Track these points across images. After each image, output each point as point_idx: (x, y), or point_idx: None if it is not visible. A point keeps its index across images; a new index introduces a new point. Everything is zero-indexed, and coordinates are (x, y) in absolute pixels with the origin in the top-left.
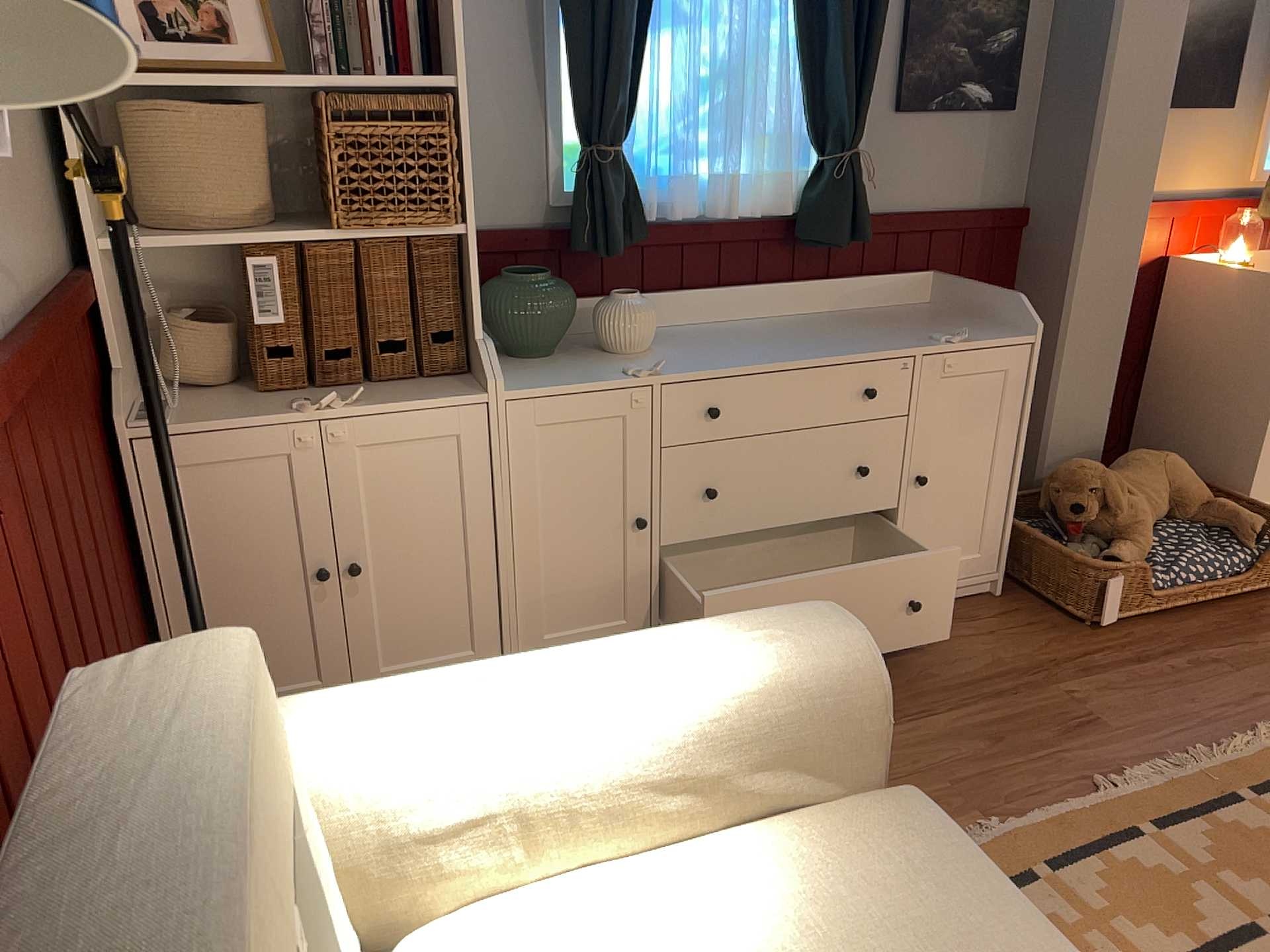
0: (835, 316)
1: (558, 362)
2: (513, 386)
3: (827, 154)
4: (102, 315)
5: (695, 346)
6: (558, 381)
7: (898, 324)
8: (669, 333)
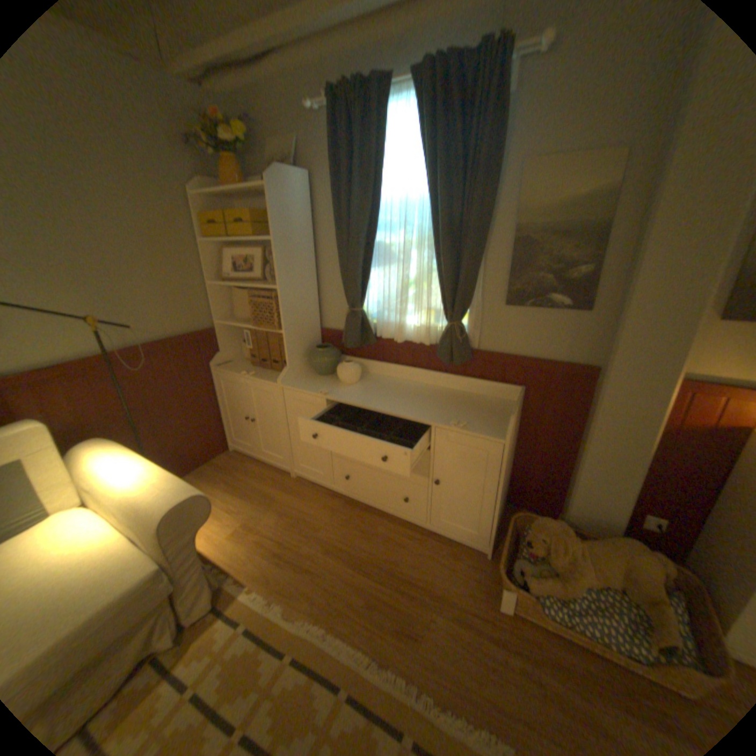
0: (455, 393)
1: (322, 379)
2: (289, 384)
3: (448, 322)
4: (217, 337)
5: (368, 388)
6: (301, 386)
7: (466, 407)
8: (379, 380)
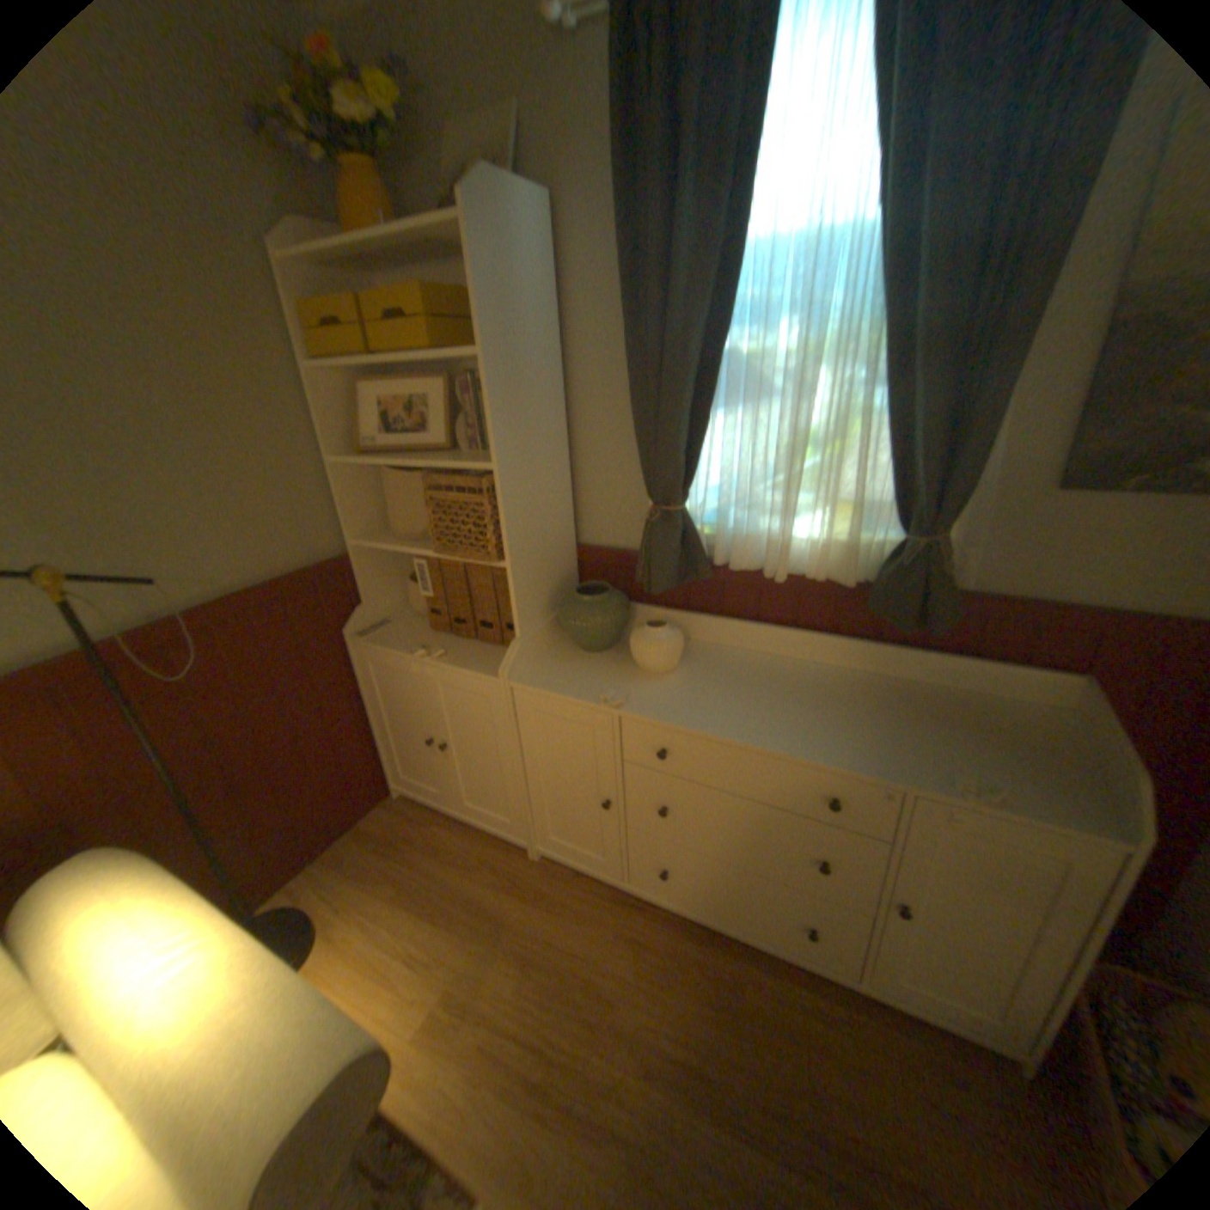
0: (910, 690)
1: (595, 661)
2: (527, 677)
3: (911, 533)
4: (357, 575)
5: (708, 683)
6: (557, 683)
7: (963, 732)
8: (721, 657)
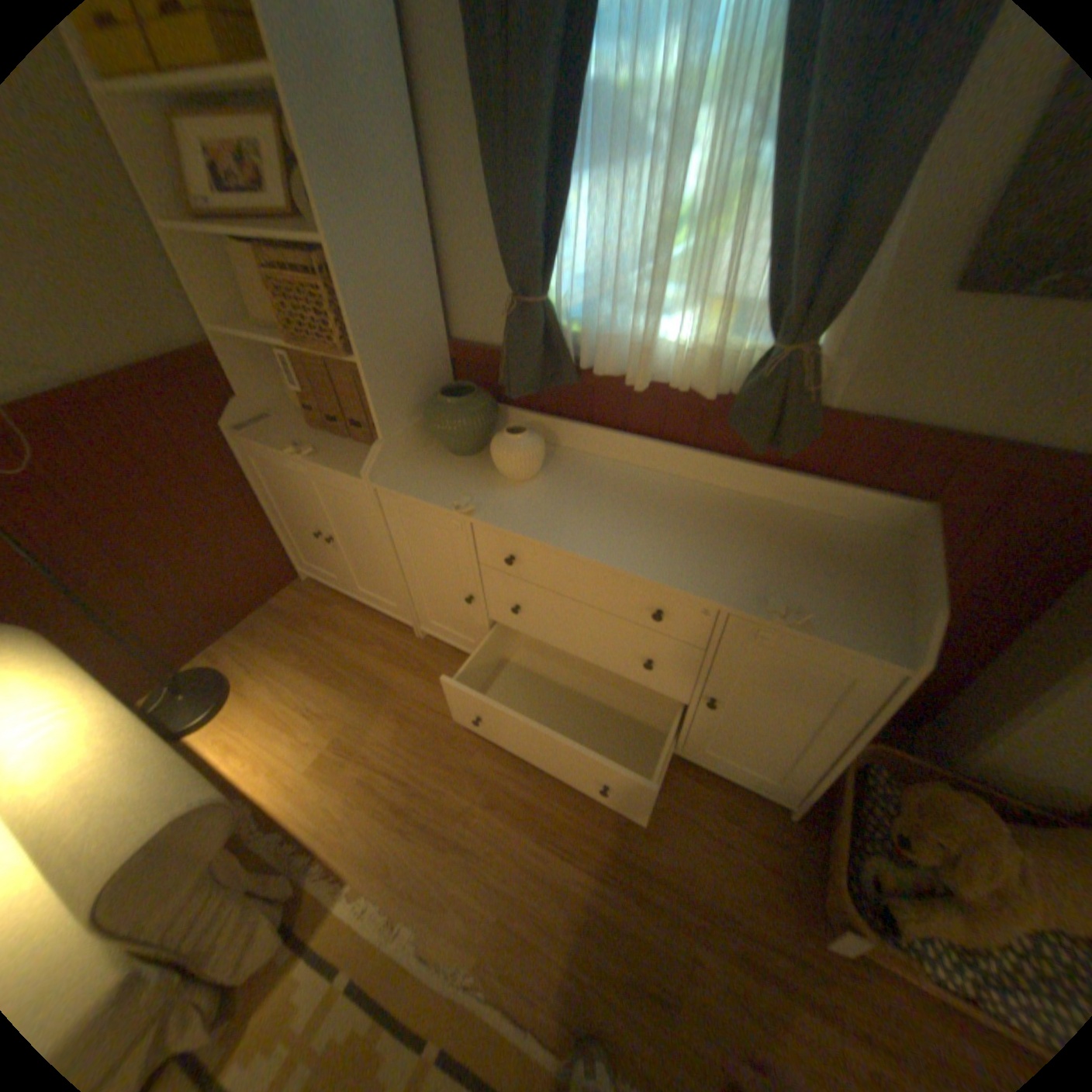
0: (759, 508)
1: (460, 466)
2: (389, 480)
3: (779, 340)
4: (224, 365)
5: (564, 493)
6: (416, 488)
7: (795, 554)
8: (585, 467)
